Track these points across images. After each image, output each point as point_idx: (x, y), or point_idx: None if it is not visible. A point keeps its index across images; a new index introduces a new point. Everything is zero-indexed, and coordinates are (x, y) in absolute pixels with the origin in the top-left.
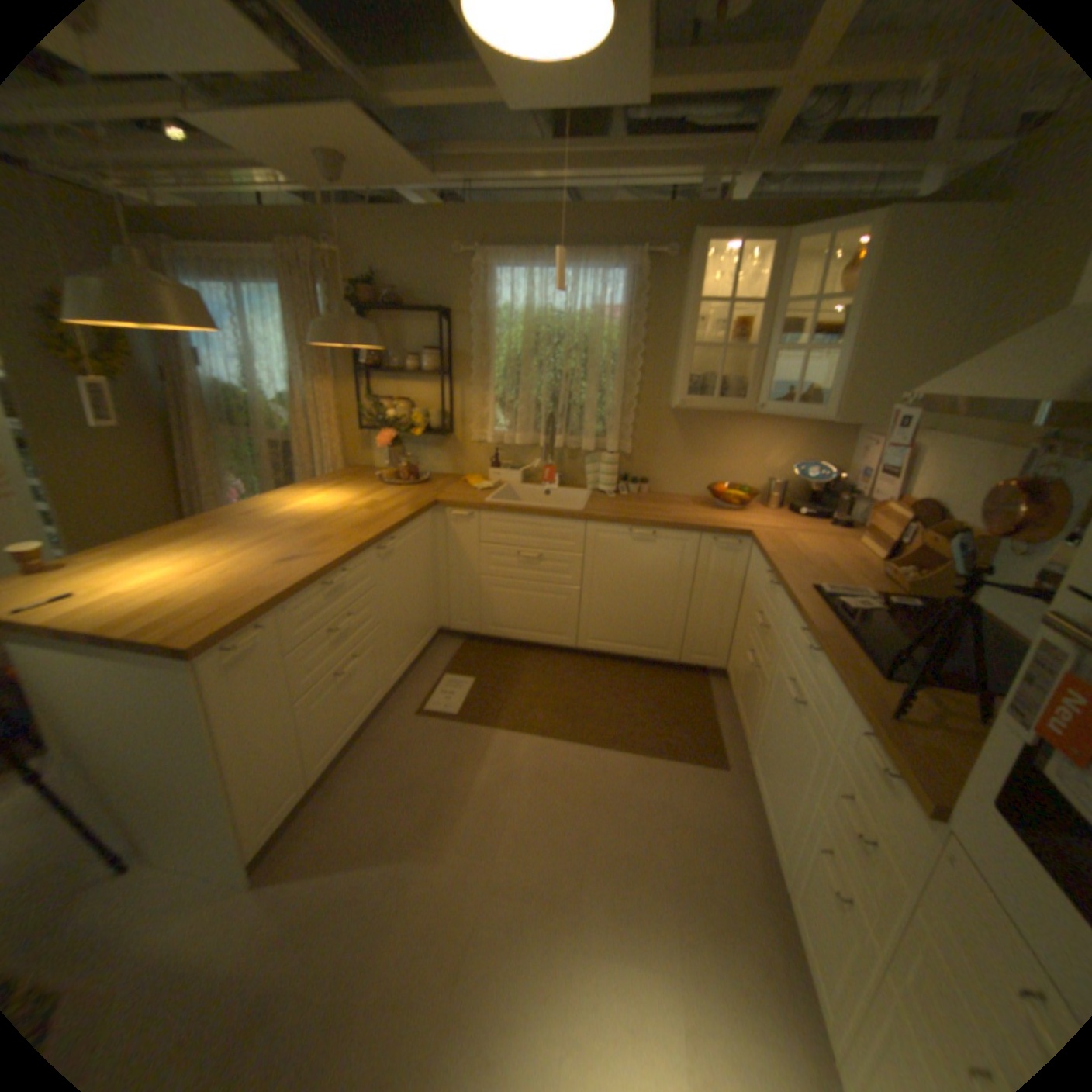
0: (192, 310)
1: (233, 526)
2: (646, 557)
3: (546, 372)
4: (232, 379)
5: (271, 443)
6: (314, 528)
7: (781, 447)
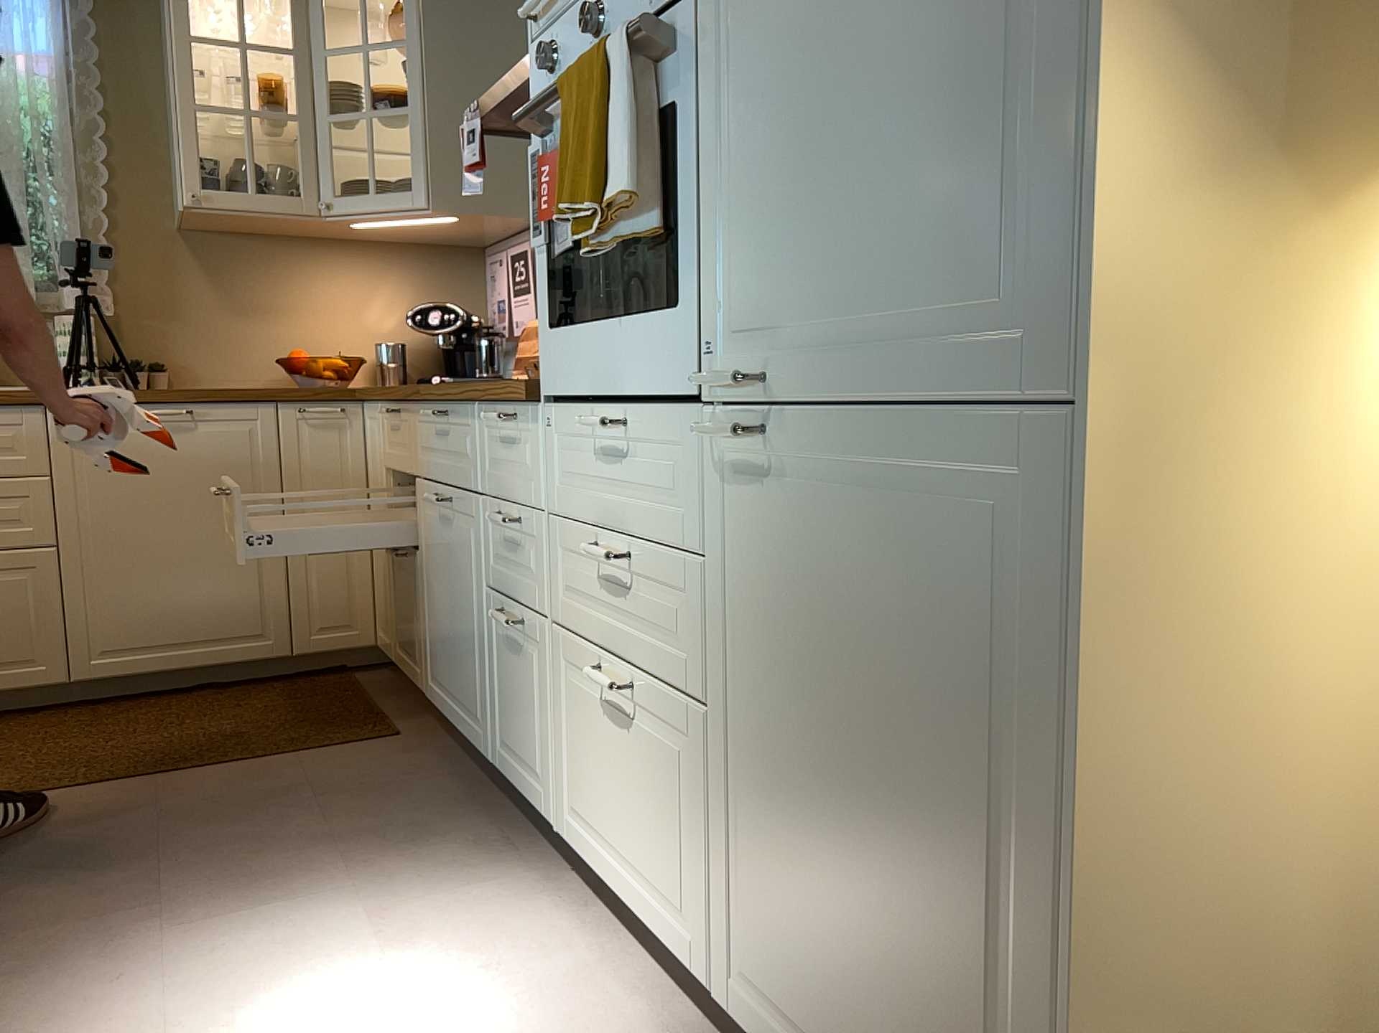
0: None
1: None
2: (184, 460)
3: None
4: None
5: None
6: None
7: (382, 295)
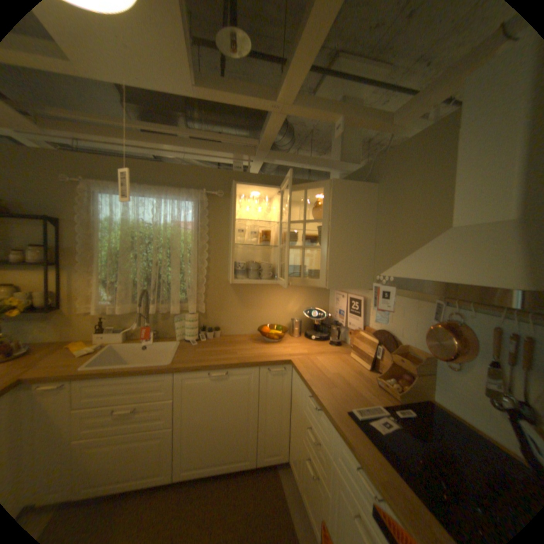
0: None
1: None
2: (223, 391)
3: (140, 261)
4: None
5: None
6: None
7: (294, 300)
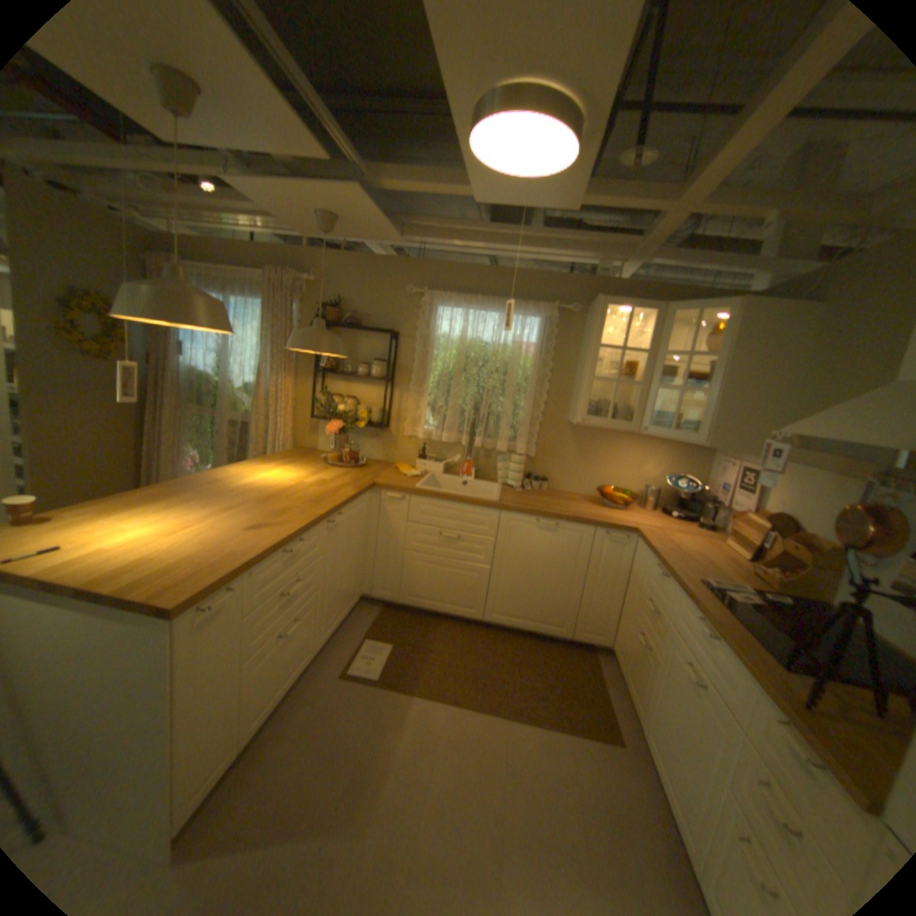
0: (217, 317)
1: (200, 493)
2: (549, 544)
3: (471, 387)
4: (205, 368)
5: (230, 423)
6: (272, 500)
7: (654, 461)
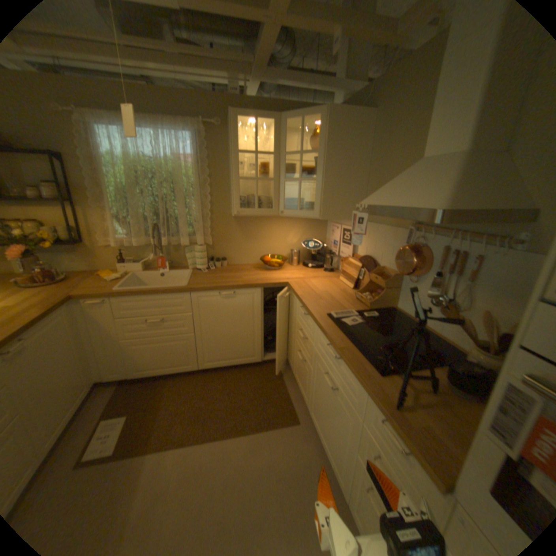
0: None
1: None
2: (232, 306)
3: (146, 196)
4: None
5: None
6: None
7: (293, 232)
